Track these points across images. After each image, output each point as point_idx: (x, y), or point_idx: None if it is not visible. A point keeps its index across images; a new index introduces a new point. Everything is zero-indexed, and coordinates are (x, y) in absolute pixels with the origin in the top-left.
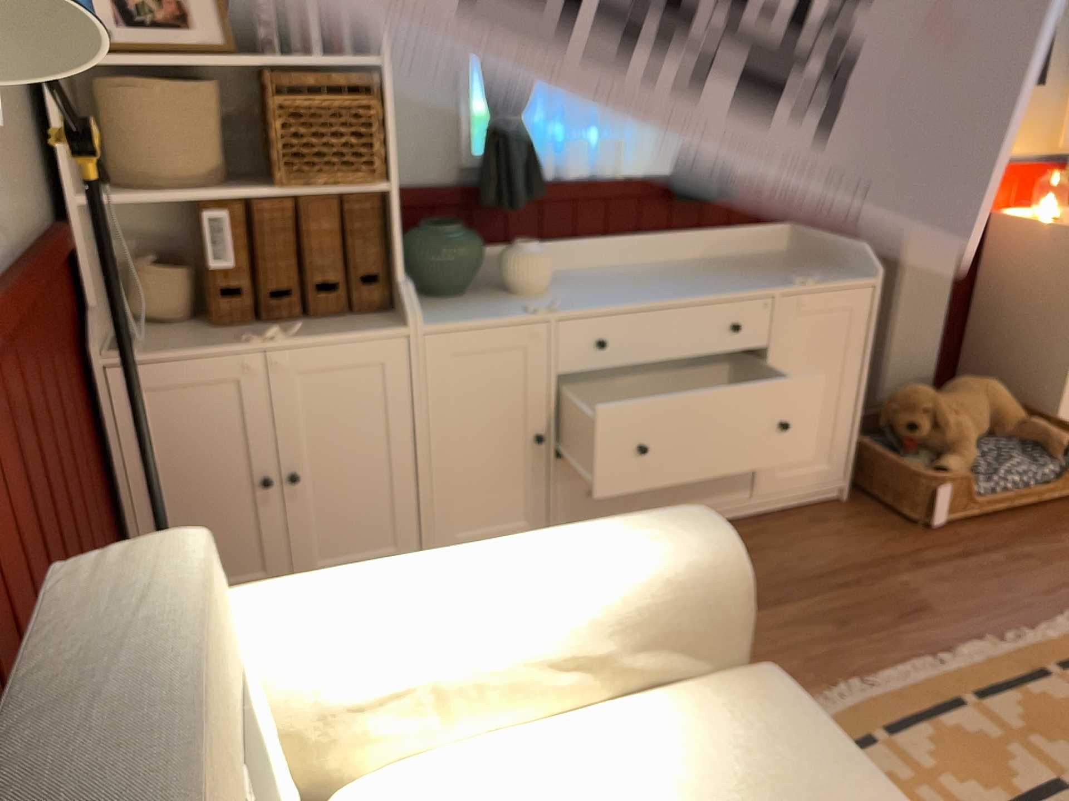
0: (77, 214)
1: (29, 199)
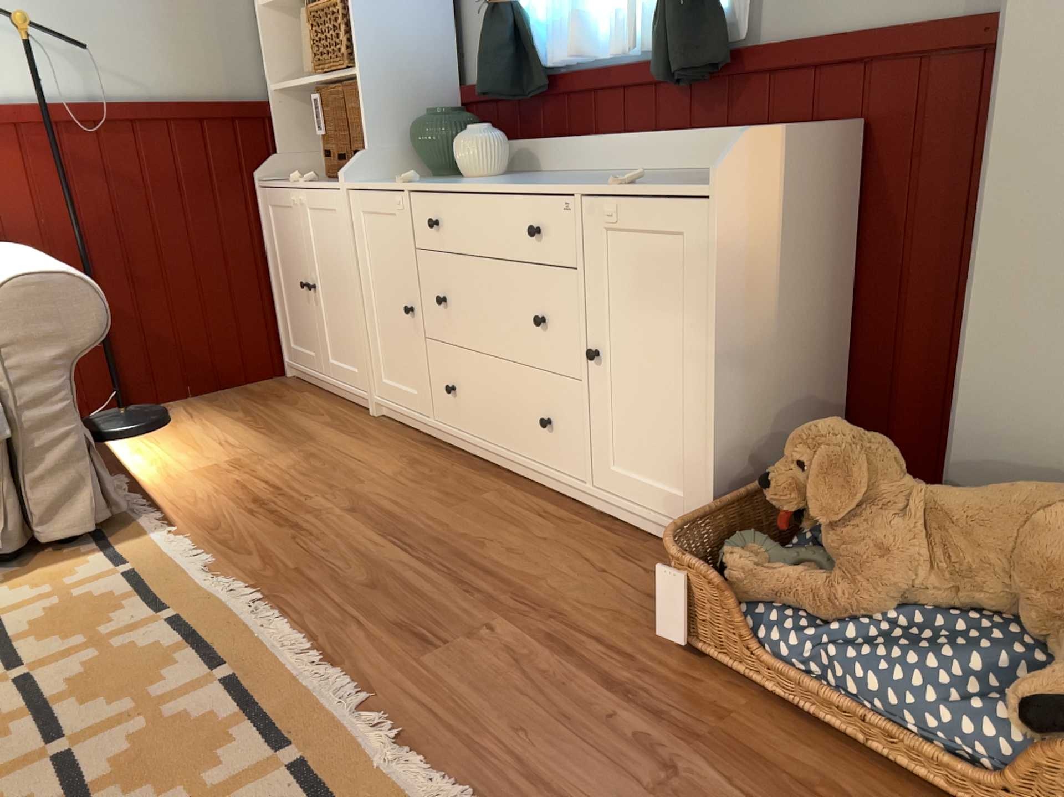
0: (274, 97)
1: (223, 83)
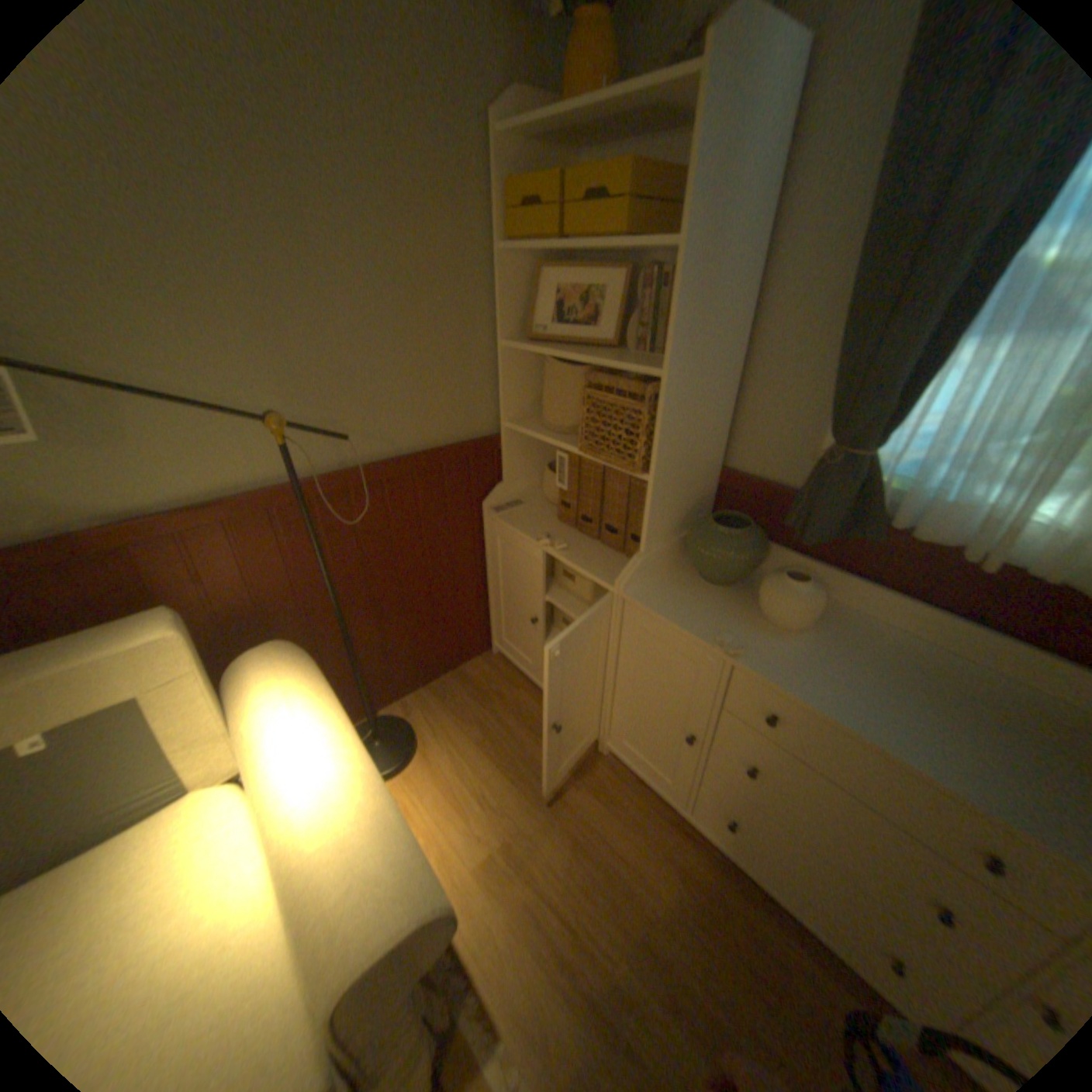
0: (506, 430)
1: (461, 420)
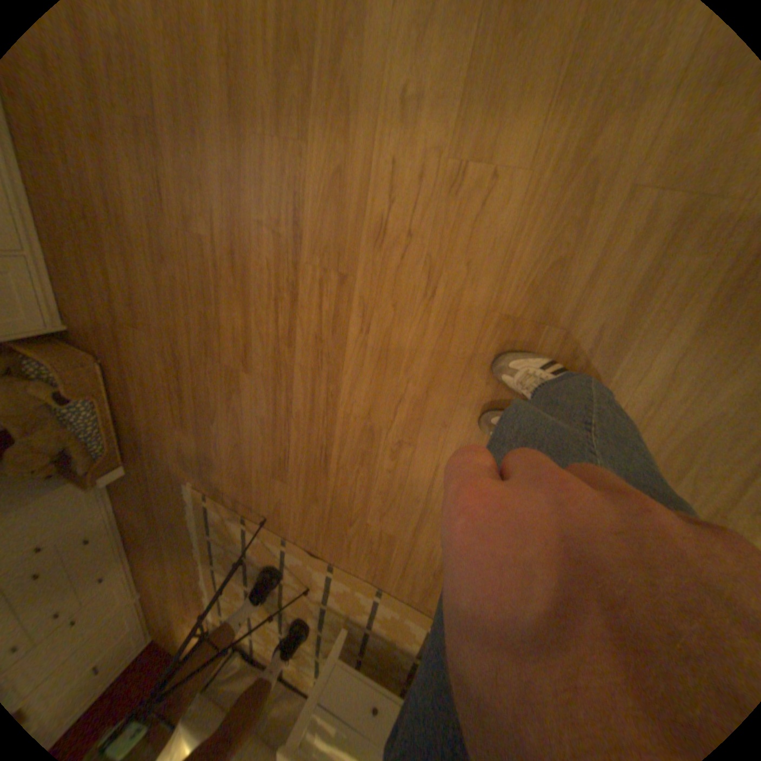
0: None
1: None
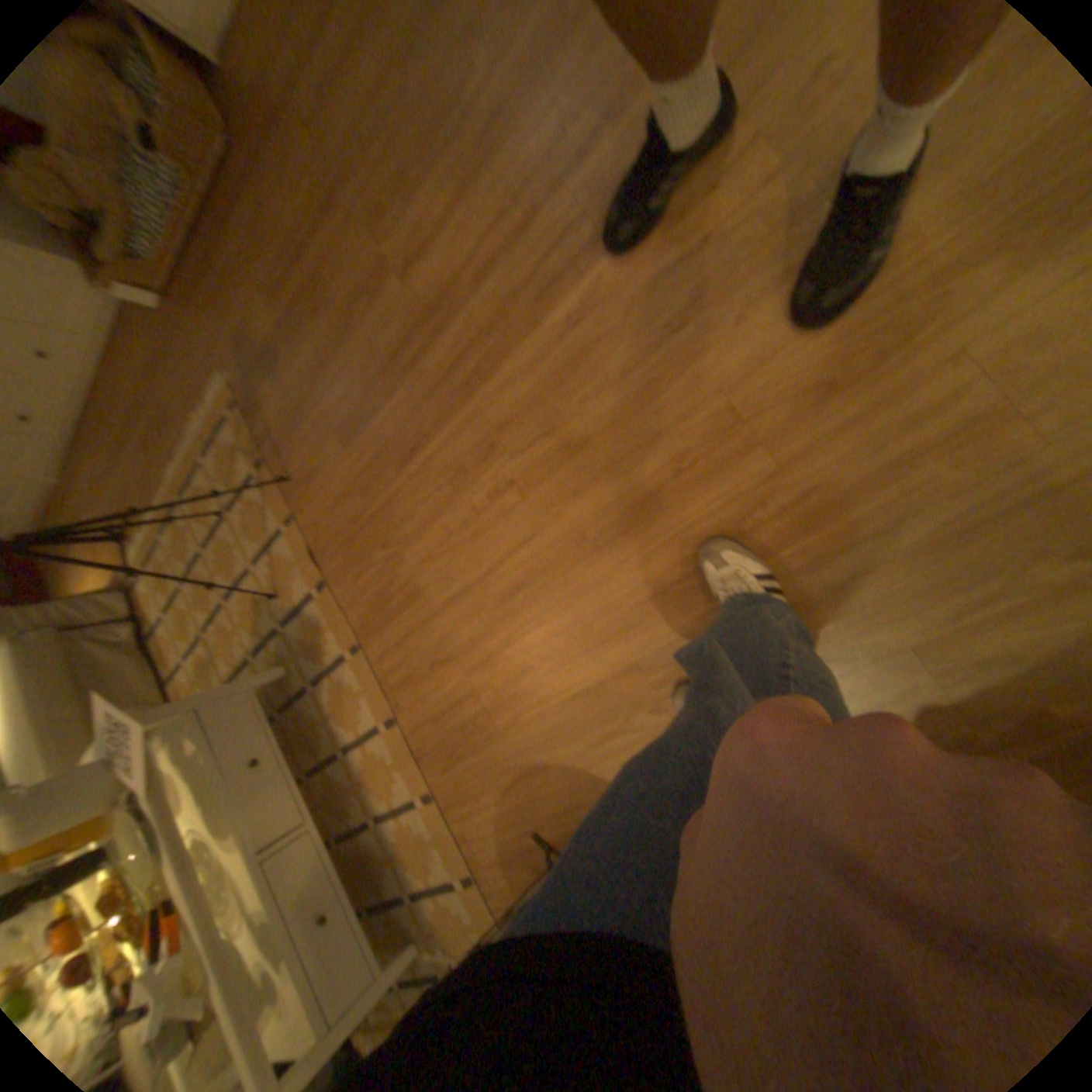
0: None
1: None
